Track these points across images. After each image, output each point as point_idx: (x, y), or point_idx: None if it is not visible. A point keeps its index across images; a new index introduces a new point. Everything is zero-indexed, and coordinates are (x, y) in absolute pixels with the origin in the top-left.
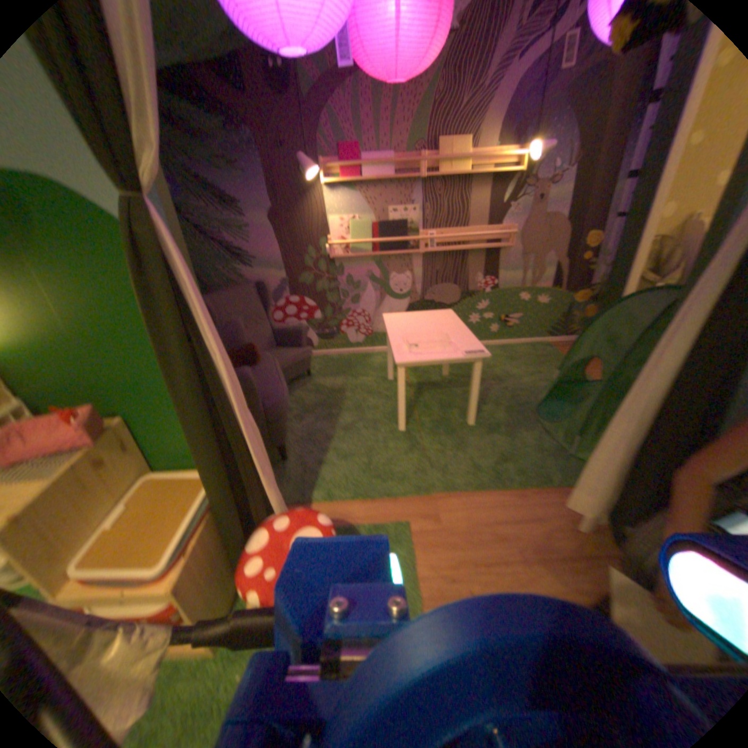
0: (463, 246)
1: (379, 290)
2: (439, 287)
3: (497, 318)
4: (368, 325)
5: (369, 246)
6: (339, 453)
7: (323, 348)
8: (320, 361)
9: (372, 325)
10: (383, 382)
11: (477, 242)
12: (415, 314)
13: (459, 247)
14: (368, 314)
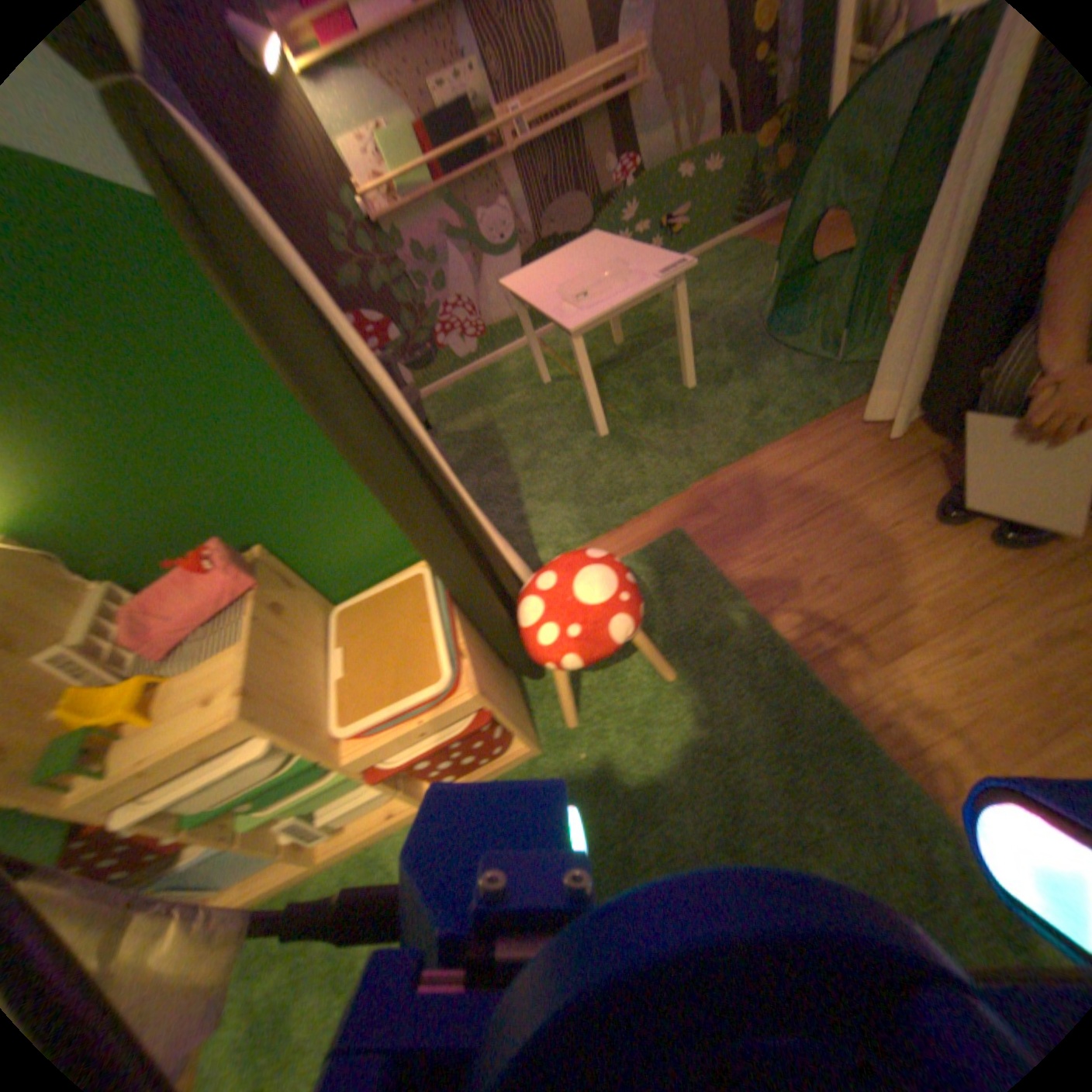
0: (571, 113)
1: (469, 250)
2: (556, 207)
3: (657, 226)
4: (476, 318)
5: (425, 173)
6: (541, 497)
7: (424, 384)
8: (432, 404)
9: (481, 315)
10: (540, 390)
11: (589, 95)
12: (547, 259)
13: (564, 117)
14: (468, 300)
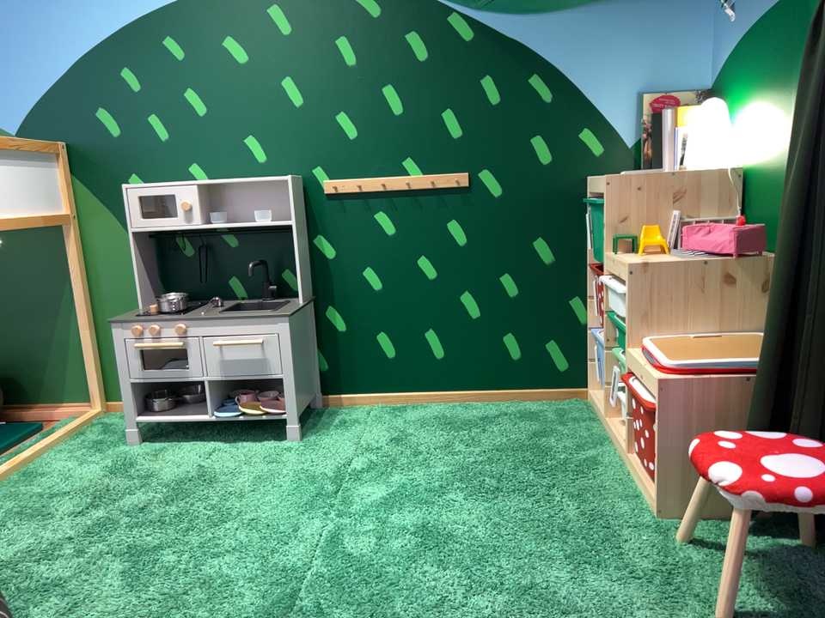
0: None
1: None
2: None
3: None
4: None
5: None
6: None
7: None
8: None
9: None
10: None
11: None
12: None
13: None
14: None
